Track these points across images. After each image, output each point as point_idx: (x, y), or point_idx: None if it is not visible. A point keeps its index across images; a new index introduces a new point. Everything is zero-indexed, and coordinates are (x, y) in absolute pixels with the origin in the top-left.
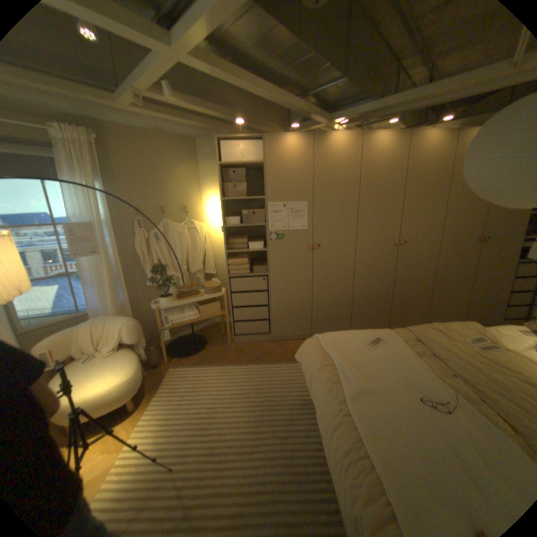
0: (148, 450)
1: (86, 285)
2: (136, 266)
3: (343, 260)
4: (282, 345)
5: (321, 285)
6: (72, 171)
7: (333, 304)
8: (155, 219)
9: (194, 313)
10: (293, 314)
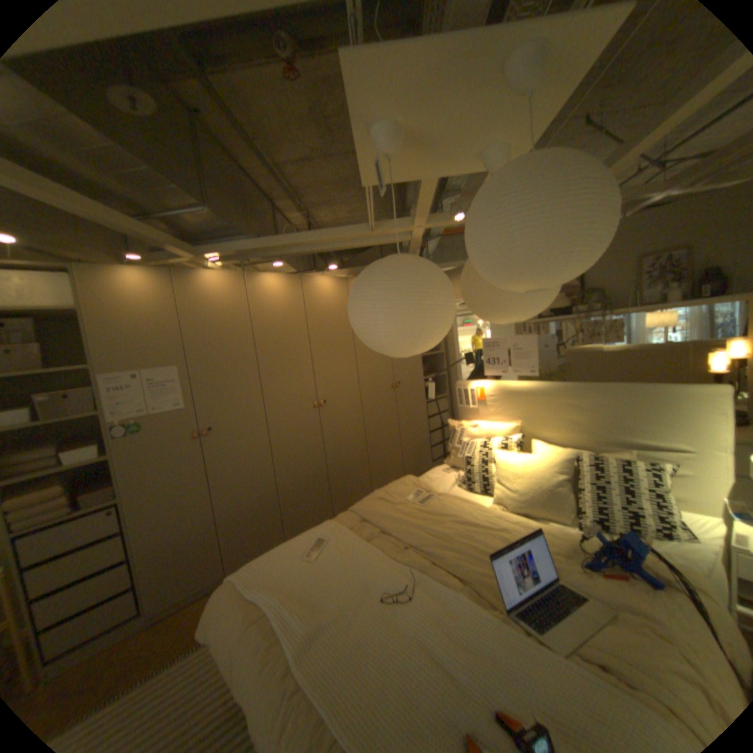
0: None
1: None
2: None
3: (253, 442)
4: (170, 625)
5: (226, 489)
6: None
7: (251, 512)
8: None
9: None
10: (183, 556)
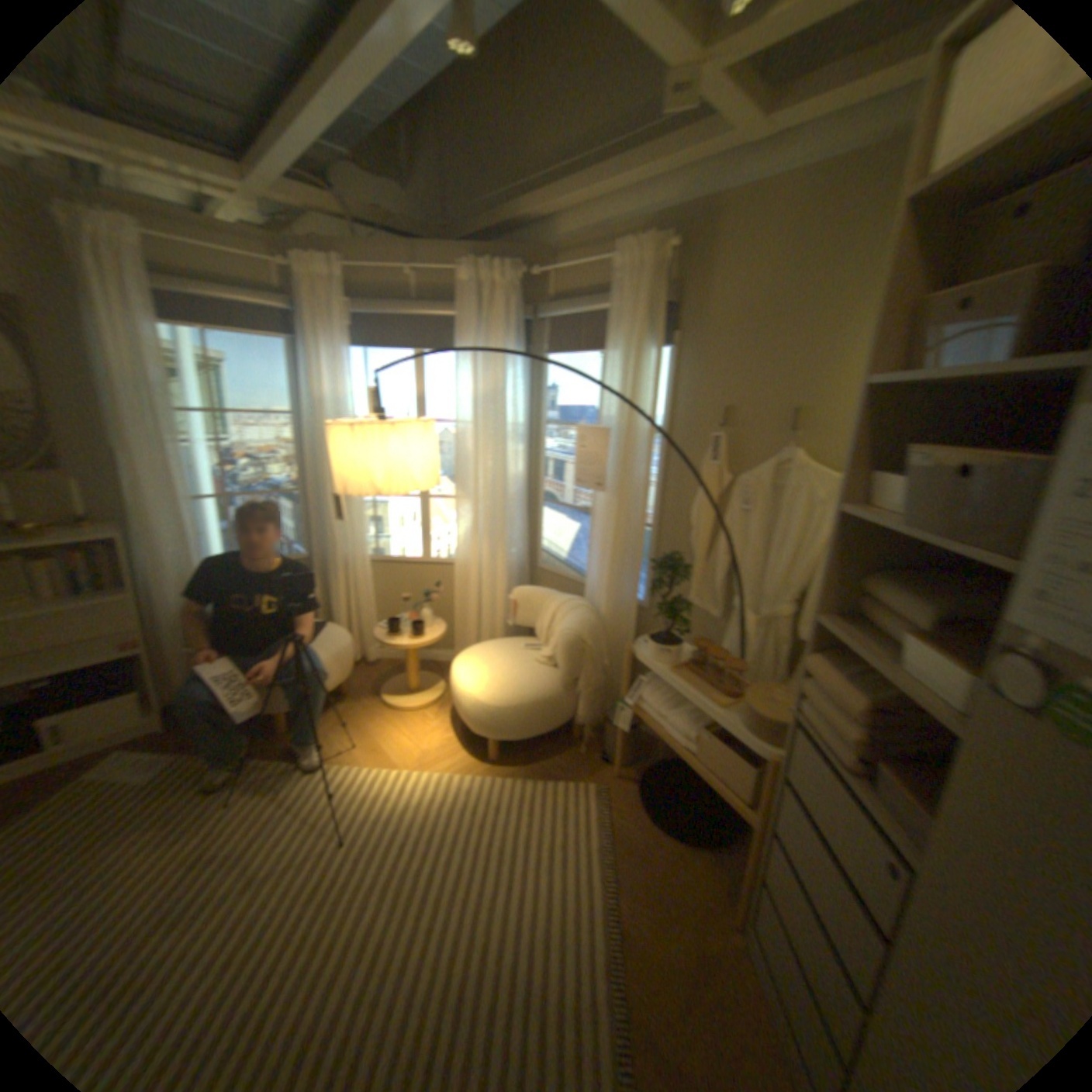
0: (395, 805)
1: (592, 538)
2: (687, 544)
3: None
4: None
5: None
6: (622, 329)
7: None
8: (768, 442)
9: (684, 730)
10: None
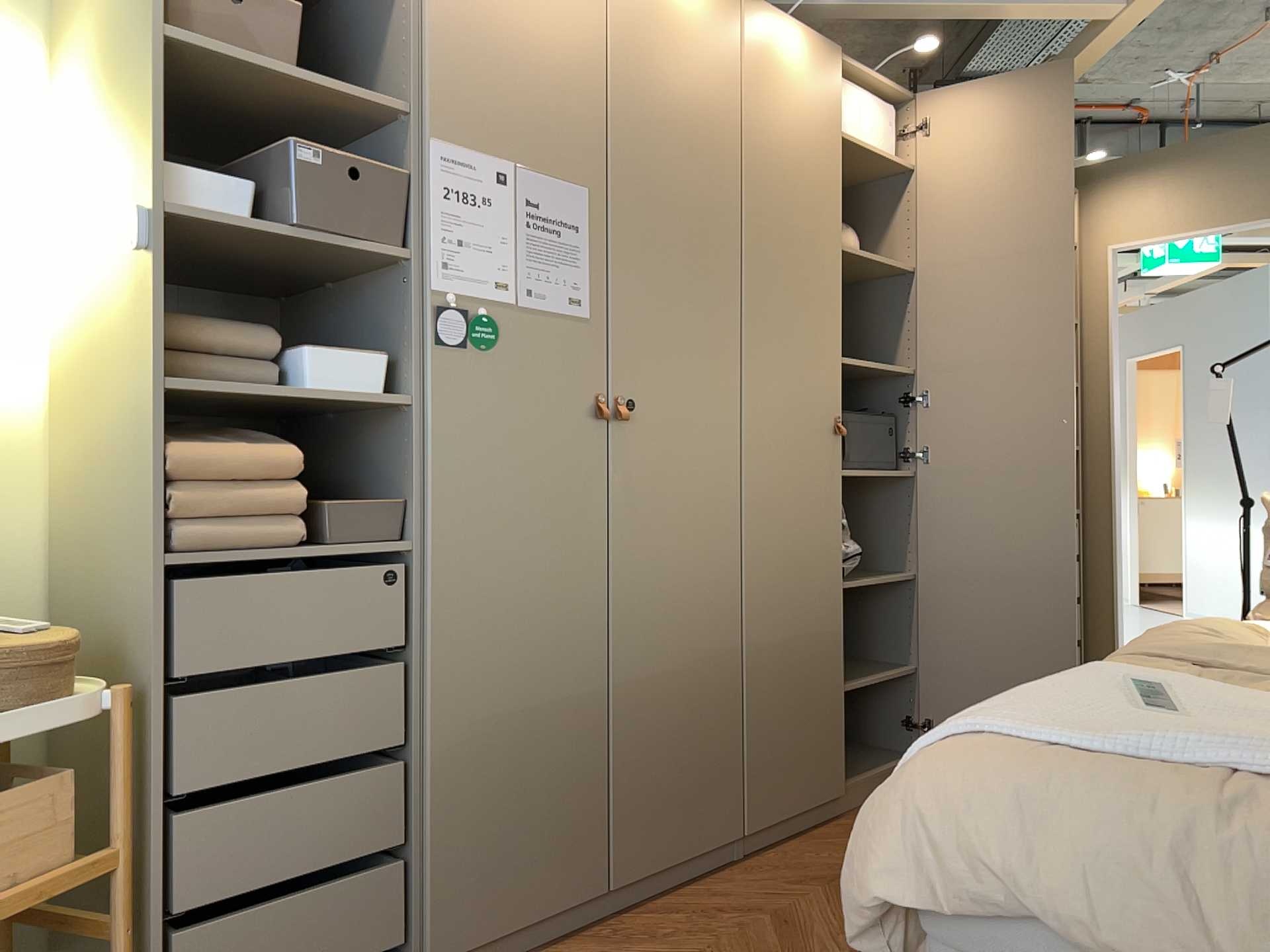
0: None
1: None
2: None
3: (713, 480)
4: None
5: (645, 604)
6: None
7: (687, 698)
8: None
9: None
10: (532, 782)
